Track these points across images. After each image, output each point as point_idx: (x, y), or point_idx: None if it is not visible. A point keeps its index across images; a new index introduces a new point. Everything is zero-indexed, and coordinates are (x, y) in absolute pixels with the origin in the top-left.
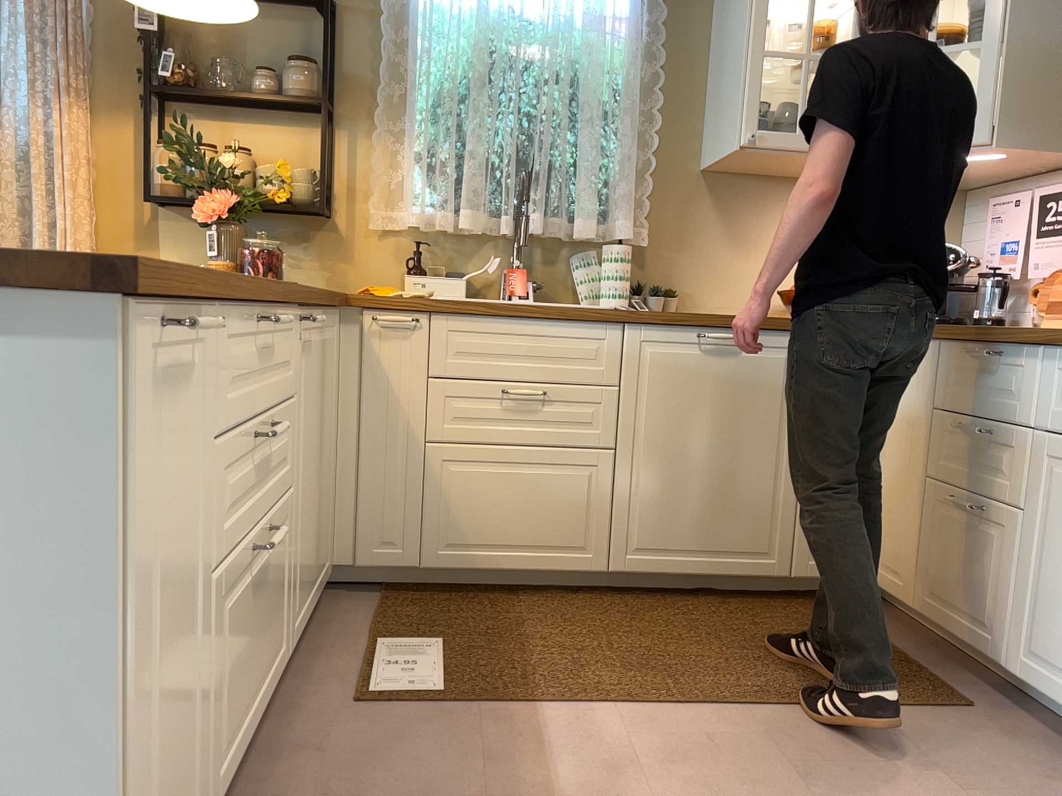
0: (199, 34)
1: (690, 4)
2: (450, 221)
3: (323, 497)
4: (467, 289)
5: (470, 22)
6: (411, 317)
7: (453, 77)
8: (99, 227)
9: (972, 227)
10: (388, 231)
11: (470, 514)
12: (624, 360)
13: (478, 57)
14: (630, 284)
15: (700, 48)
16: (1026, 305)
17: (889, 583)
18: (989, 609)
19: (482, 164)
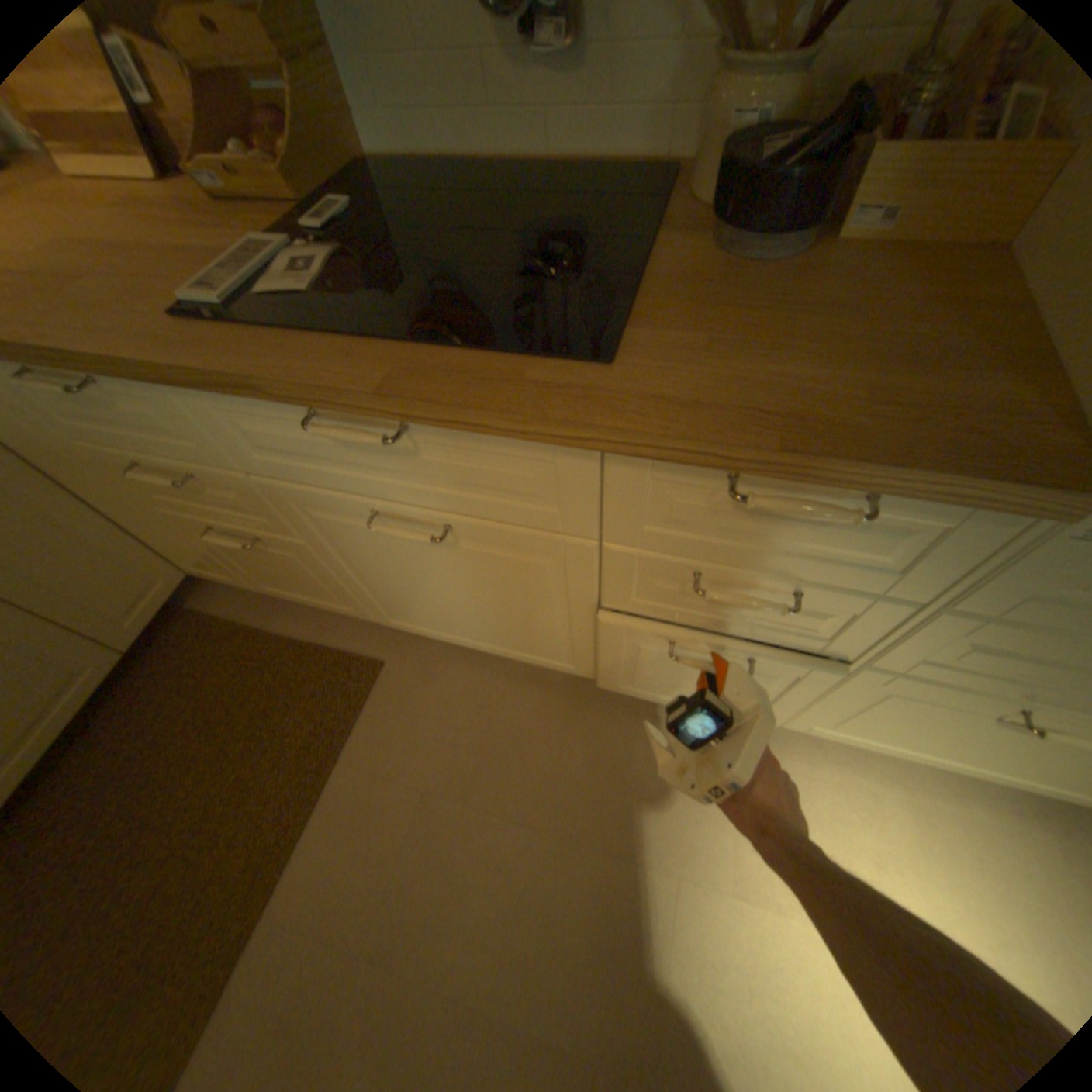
0: None
1: None
2: None
3: None
4: None
5: None
6: None
7: None
8: None
9: None
10: None
11: None
12: None
13: None
14: None
15: None
16: None
17: (214, 577)
18: (333, 595)
19: None
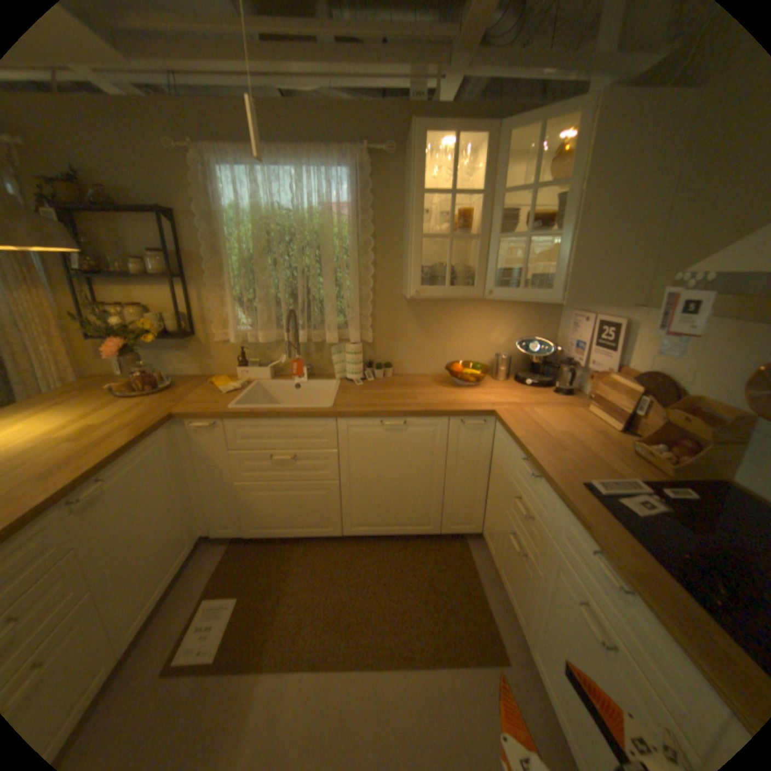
0: (95, 233)
1: (389, 190)
2: (256, 336)
3: (166, 530)
4: (273, 371)
5: (251, 214)
6: (212, 421)
7: (244, 252)
8: (72, 348)
9: (564, 320)
10: (226, 340)
11: (264, 514)
12: (338, 436)
13: (255, 240)
14: (361, 367)
15: (397, 218)
16: (587, 379)
17: (489, 545)
18: (525, 608)
19: (269, 304)
